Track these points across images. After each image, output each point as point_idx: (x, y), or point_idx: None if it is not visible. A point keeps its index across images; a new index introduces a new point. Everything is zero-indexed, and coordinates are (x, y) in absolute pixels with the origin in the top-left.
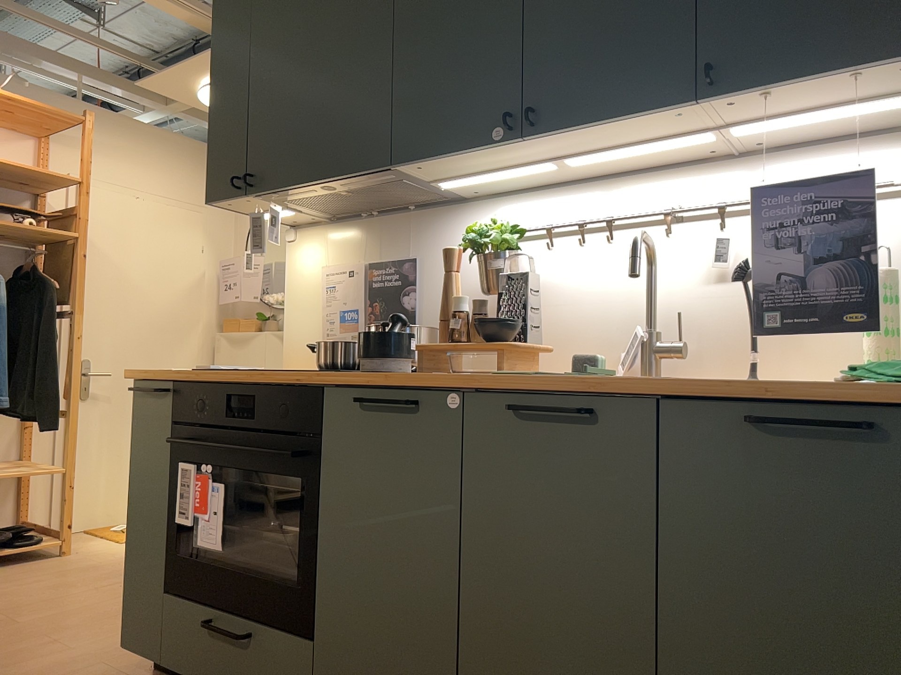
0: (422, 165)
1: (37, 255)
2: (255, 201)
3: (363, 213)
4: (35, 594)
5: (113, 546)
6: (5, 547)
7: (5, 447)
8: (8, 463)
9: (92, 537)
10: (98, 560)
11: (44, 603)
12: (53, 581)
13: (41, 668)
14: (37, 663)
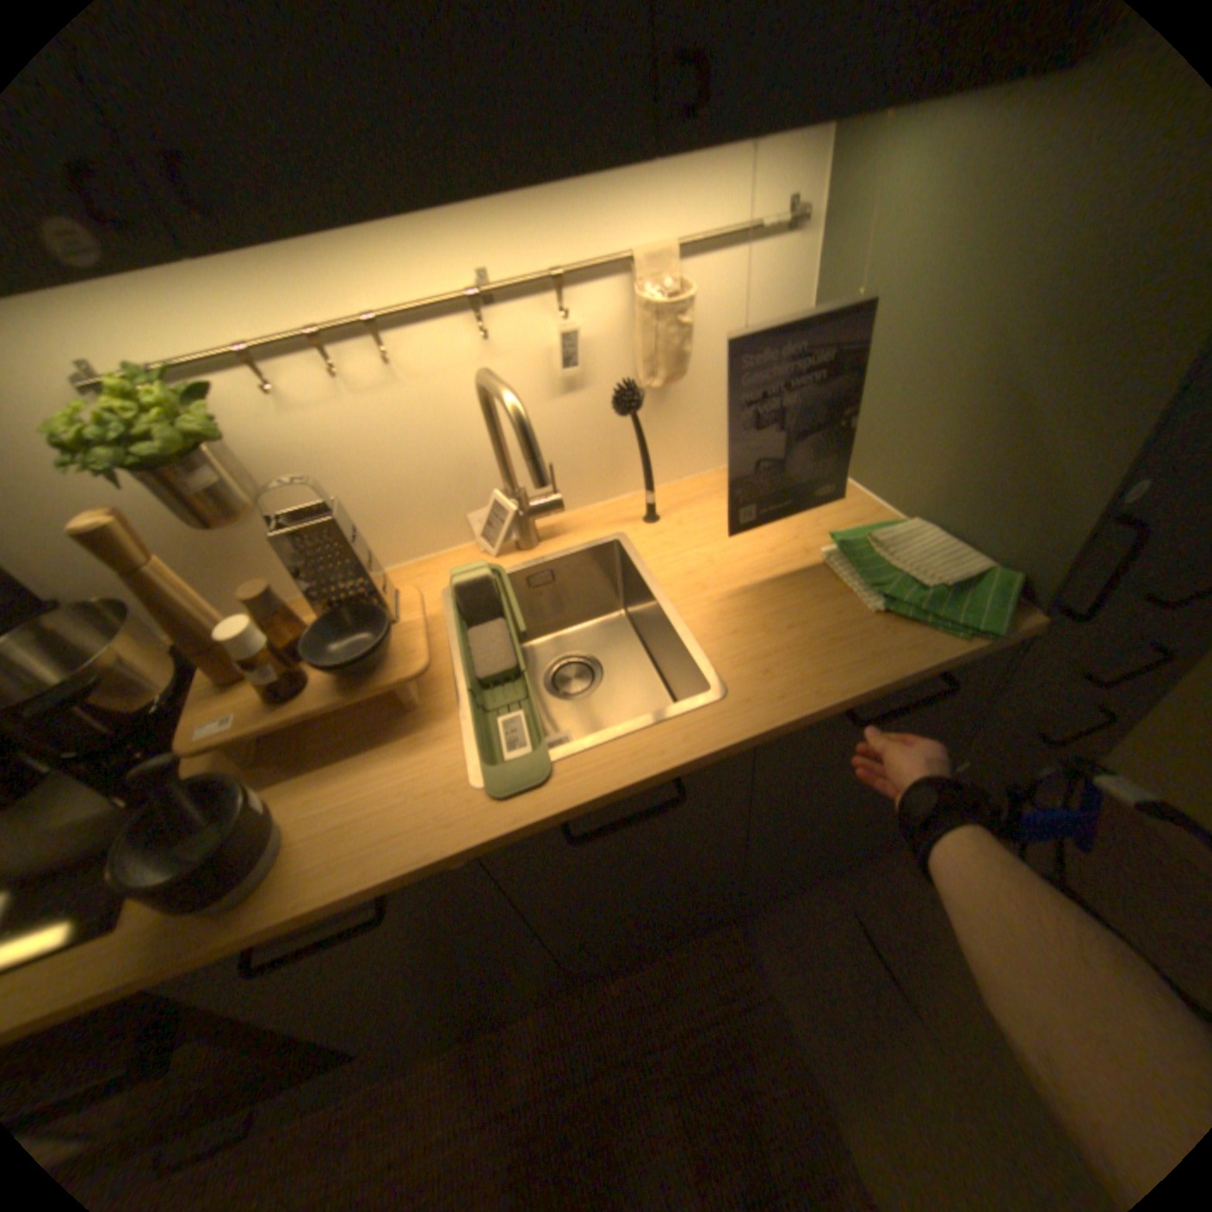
0: None
1: None
2: None
3: None
4: None
5: None
6: None
7: None
8: None
9: None
10: None
11: None
12: None
13: None
14: None
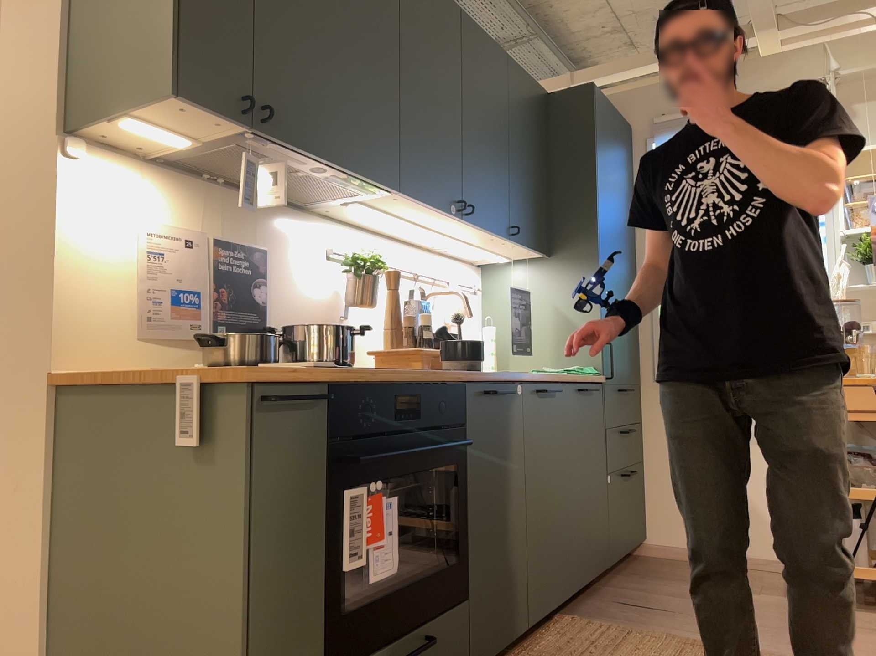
0: (400, 198)
1: None
2: (221, 127)
3: (210, 175)
4: None
5: None
6: None
7: None
8: None
9: None
10: None
11: None
12: None
13: None
14: None
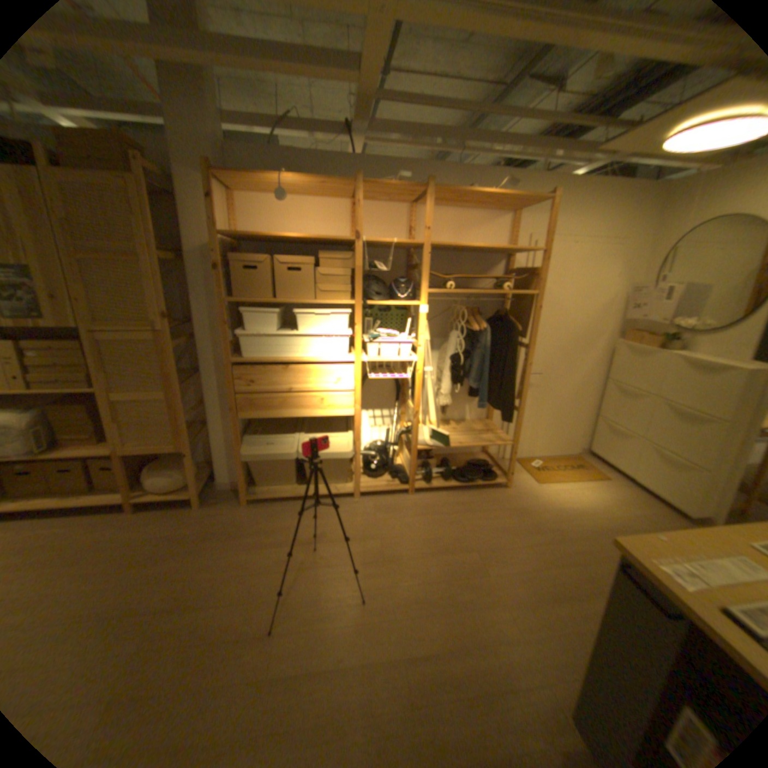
0: None
1: (504, 299)
2: None
3: None
4: (496, 537)
5: (535, 486)
6: (478, 479)
7: (479, 412)
8: (480, 423)
9: (521, 468)
10: (527, 503)
11: (503, 555)
12: (505, 523)
13: (510, 664)
14: (507, 653)
